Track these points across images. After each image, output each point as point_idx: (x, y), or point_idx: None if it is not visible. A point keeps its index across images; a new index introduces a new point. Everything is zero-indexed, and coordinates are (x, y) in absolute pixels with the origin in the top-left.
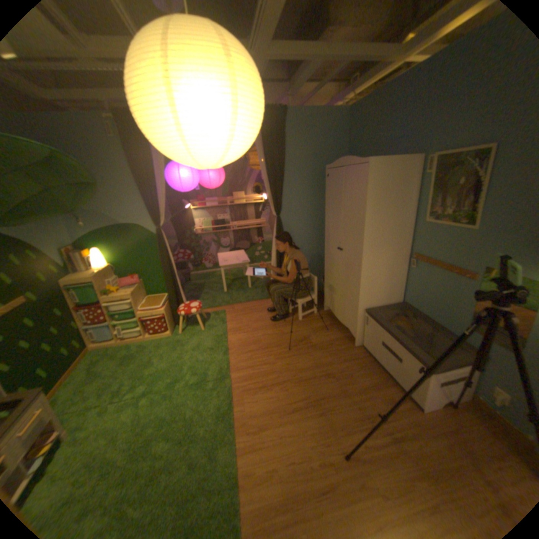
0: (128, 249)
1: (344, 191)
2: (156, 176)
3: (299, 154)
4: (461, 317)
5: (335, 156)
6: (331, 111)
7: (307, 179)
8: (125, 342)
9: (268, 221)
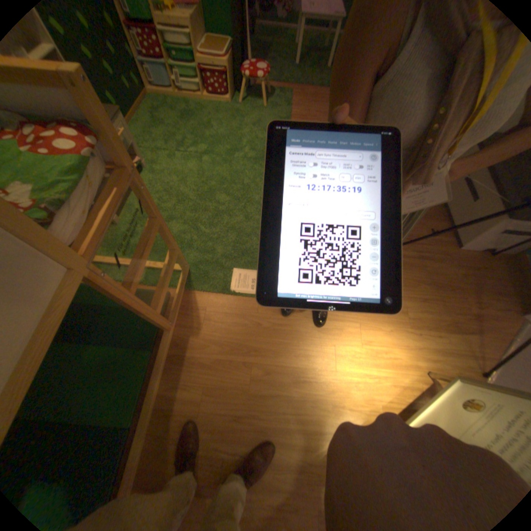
0: None
1: None
2: None
3: None
4: None
5: None
6: None
7: None
8: (182, 92)
9: None
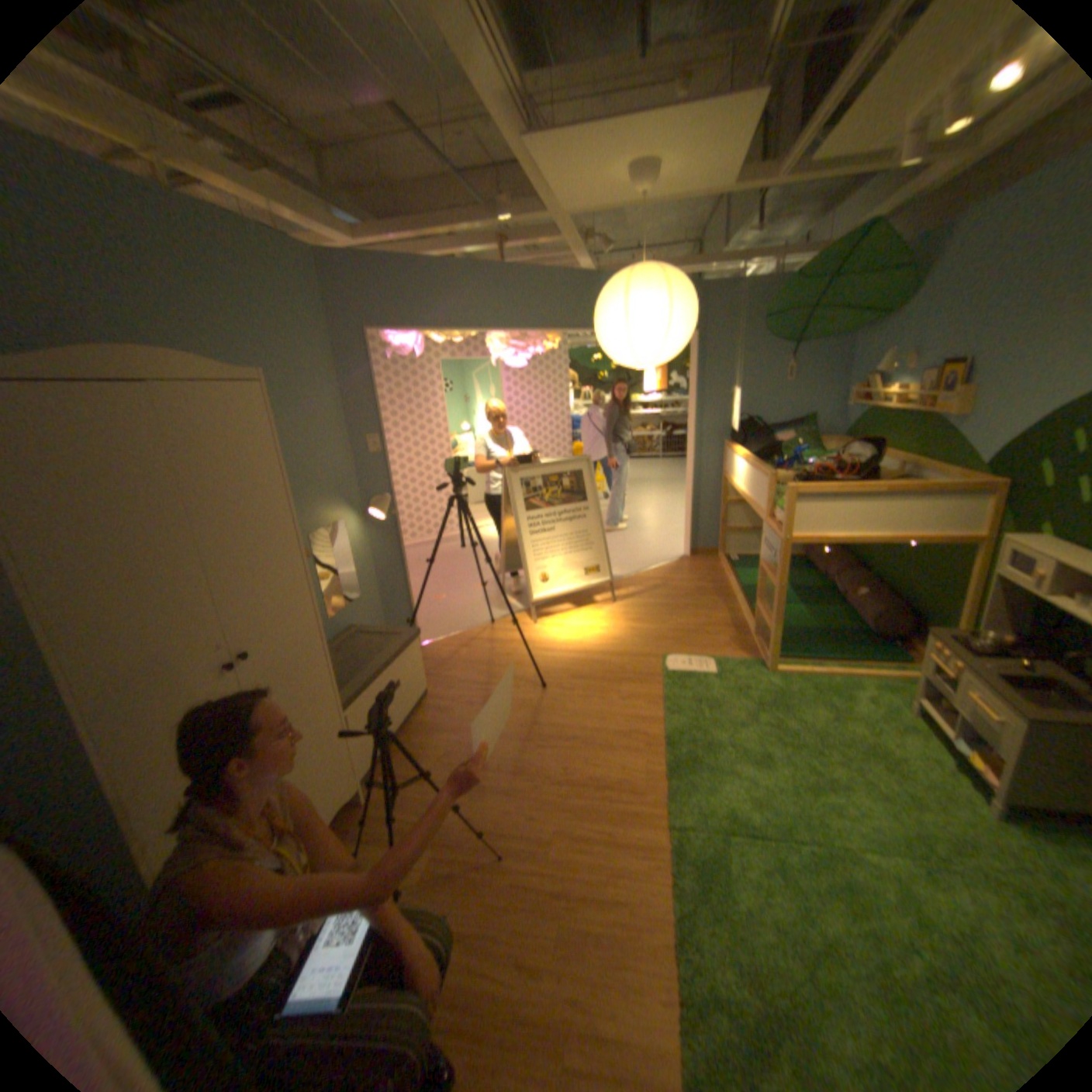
0: None
1: (165, 470)
2: None
3: None
4: None
5: None
6: None
7: None
8: None
9: None
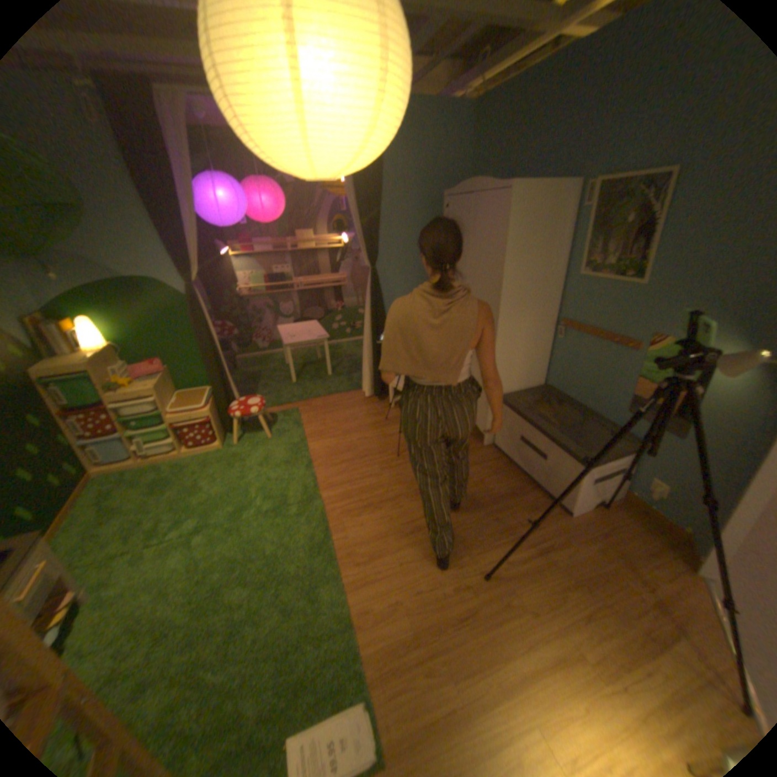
0: (138, 320)
1: (472, 231)
2: (178, 199)
3: (401, 172)
4: (618, 399)
5: (453, 178)
6: (448, 106)
7: (413, 212)
8: (148, 462)
9: (349, 277)
